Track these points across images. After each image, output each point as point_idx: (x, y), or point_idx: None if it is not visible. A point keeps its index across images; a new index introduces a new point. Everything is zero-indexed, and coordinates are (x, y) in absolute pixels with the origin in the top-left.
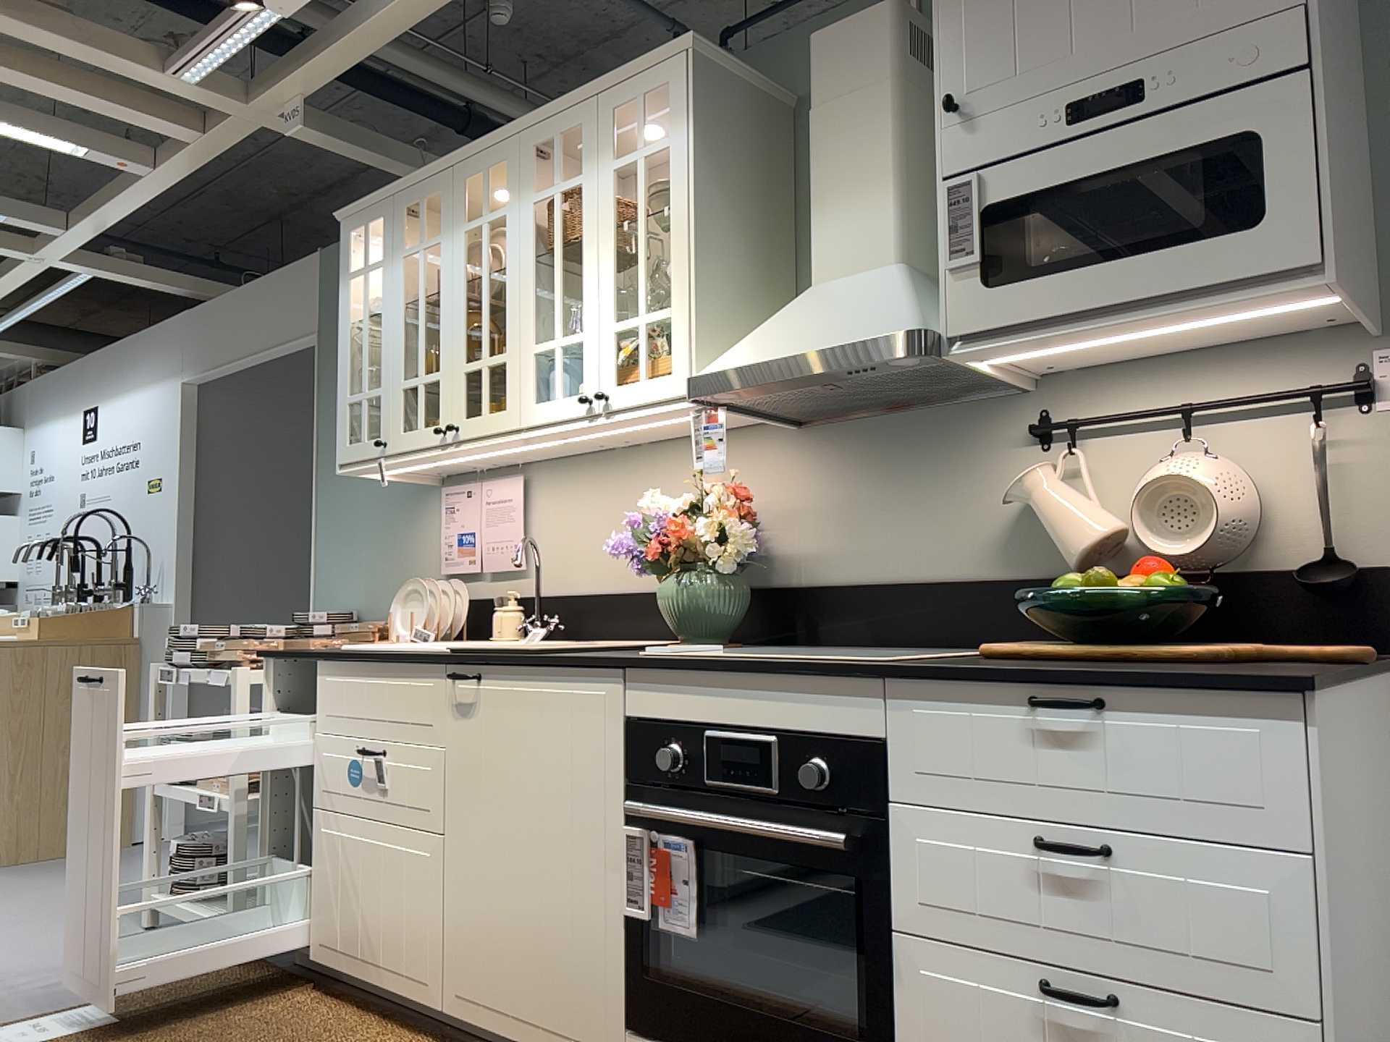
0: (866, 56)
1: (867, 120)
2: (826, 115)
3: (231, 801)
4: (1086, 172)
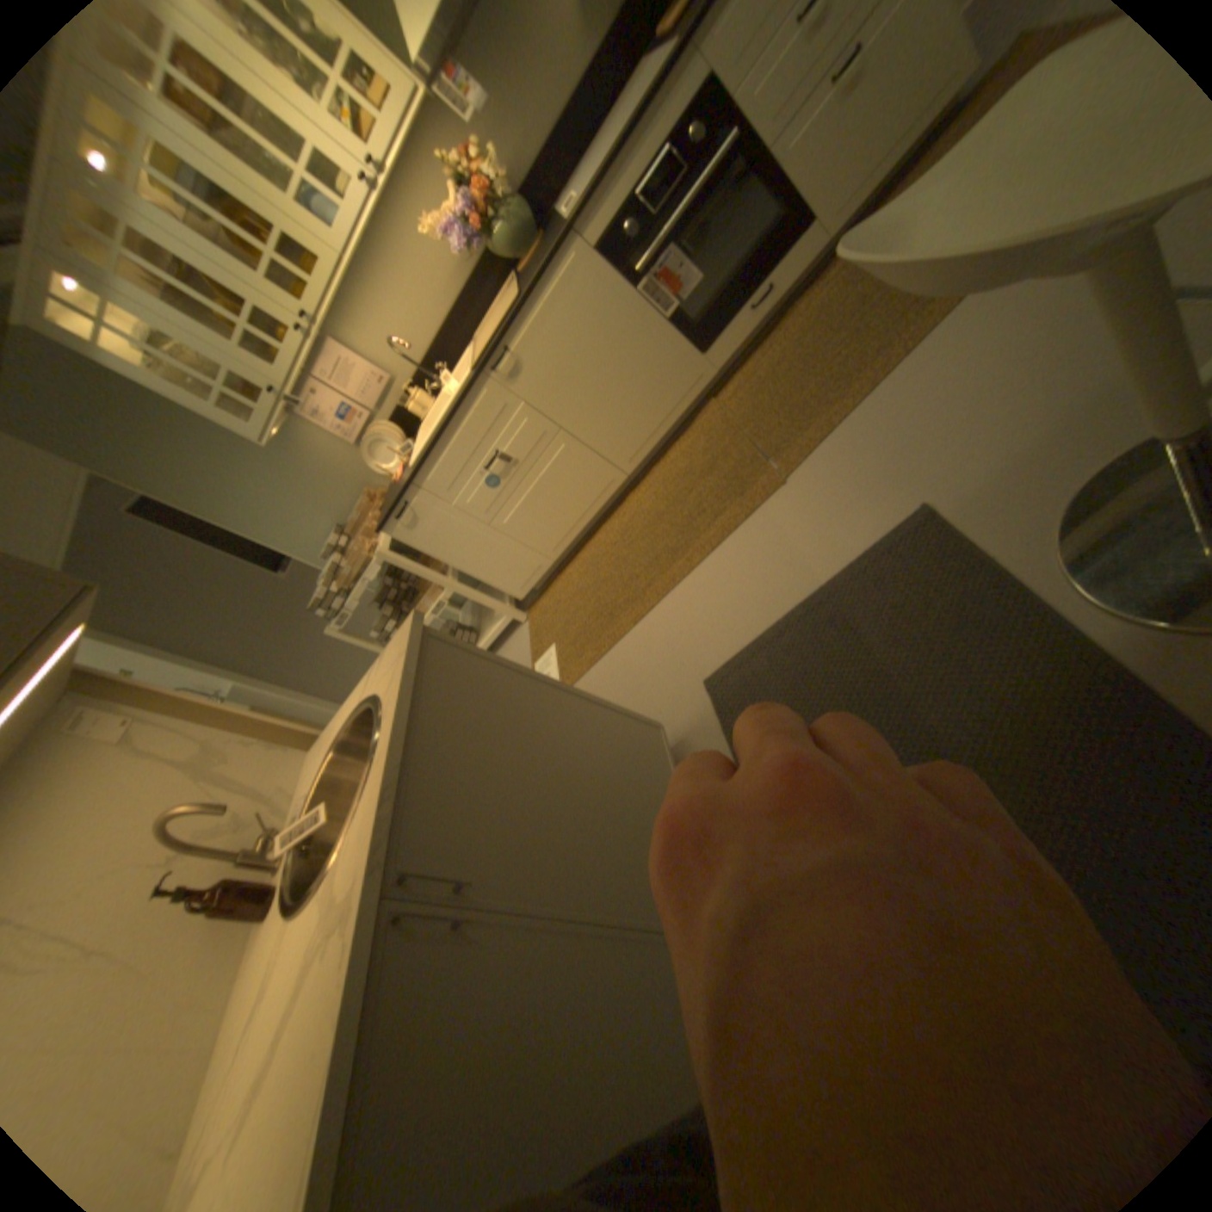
0: None
1: None
2: None
3: (451, 586)
4: None
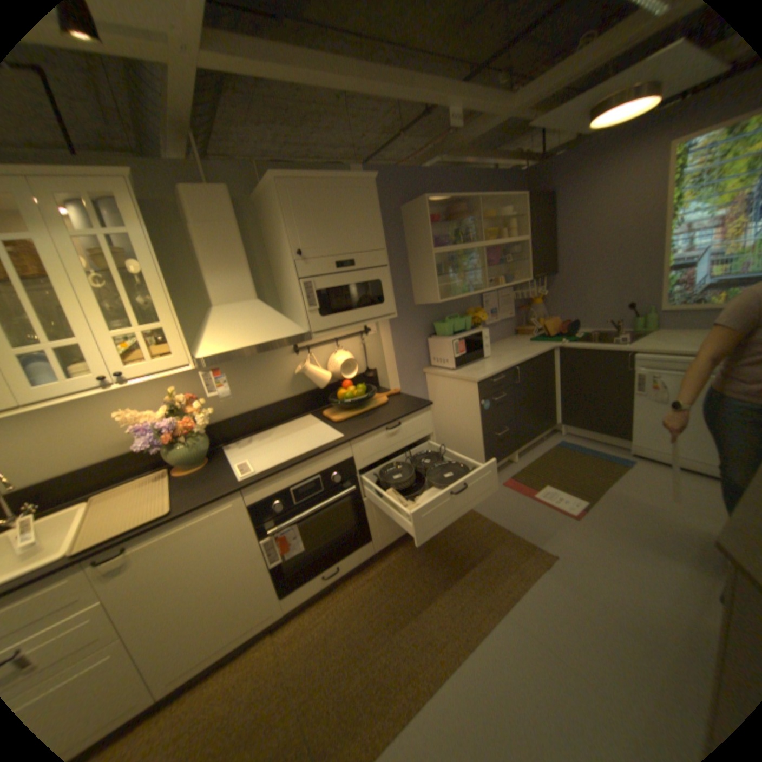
0: (219, 206)
1: (228, 237)
2: (203, 228)
3: None
4: (345, 284)
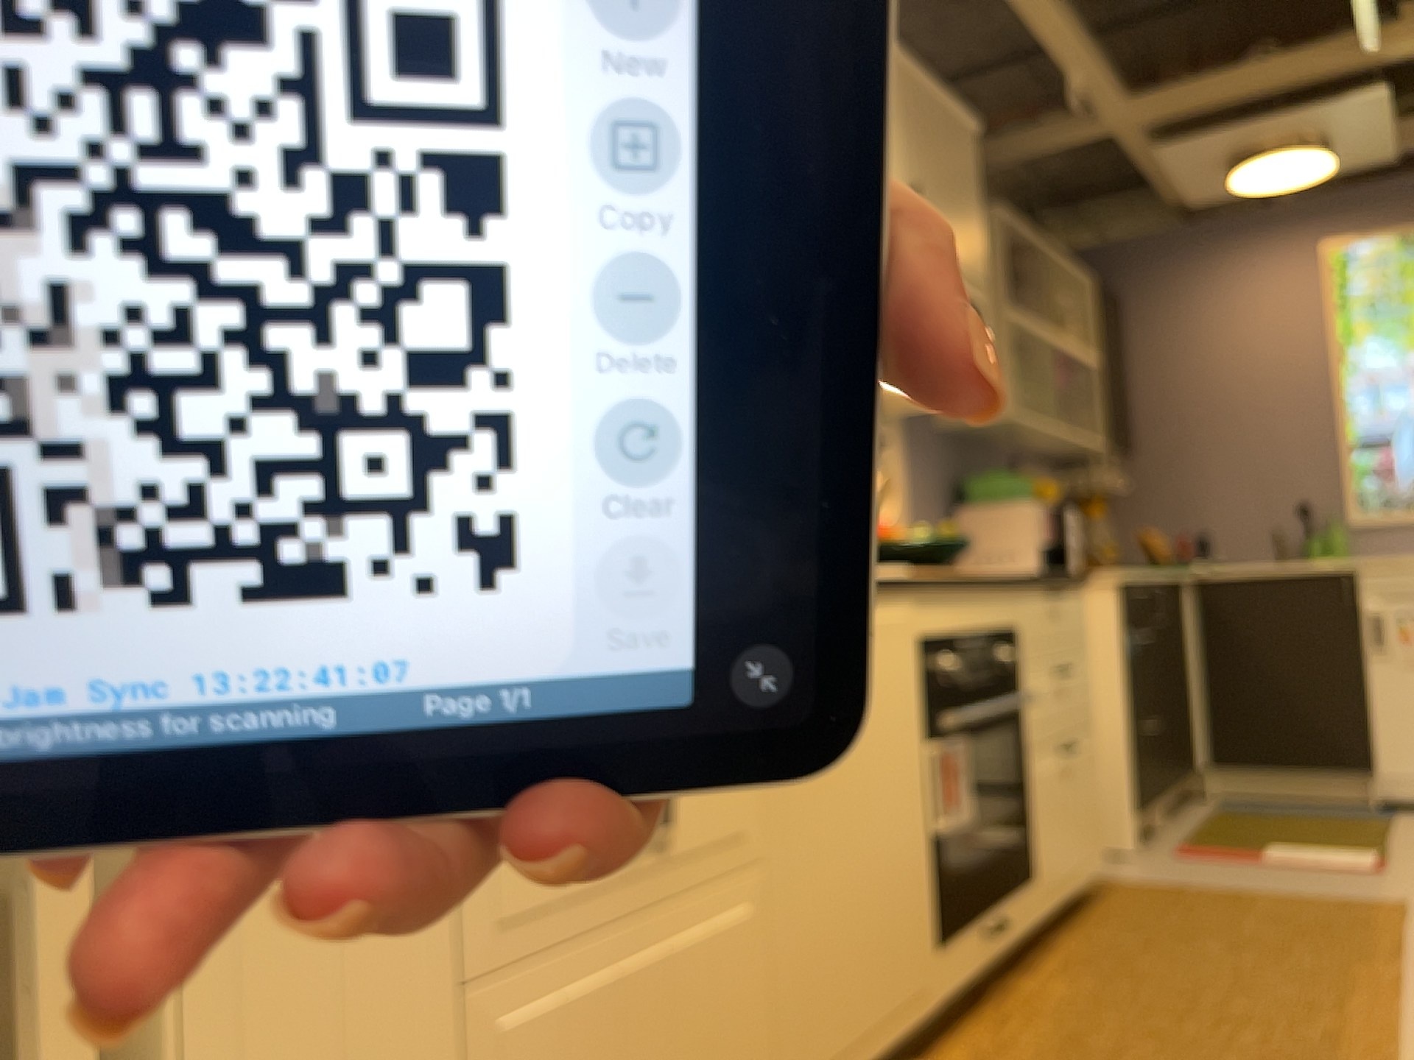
0: None
1: None
2: None
3: None
4: None
